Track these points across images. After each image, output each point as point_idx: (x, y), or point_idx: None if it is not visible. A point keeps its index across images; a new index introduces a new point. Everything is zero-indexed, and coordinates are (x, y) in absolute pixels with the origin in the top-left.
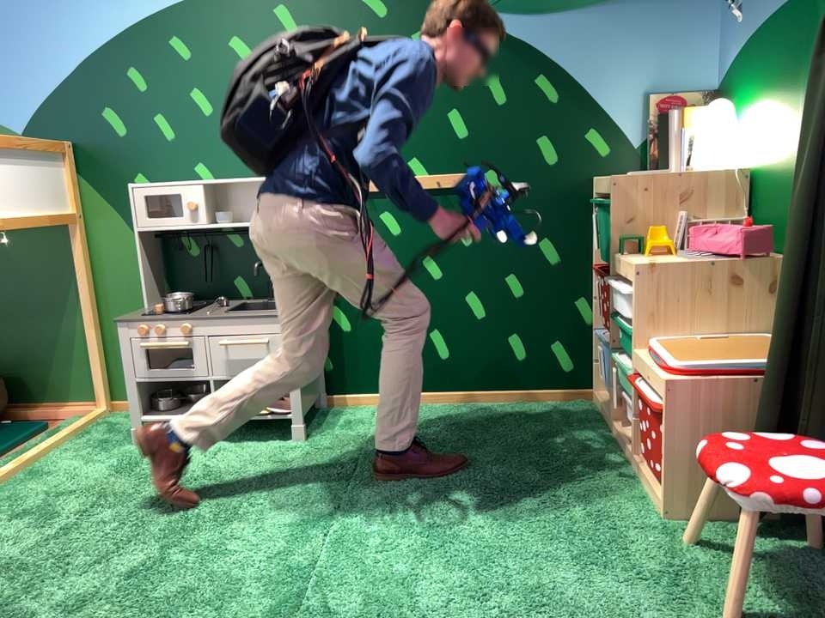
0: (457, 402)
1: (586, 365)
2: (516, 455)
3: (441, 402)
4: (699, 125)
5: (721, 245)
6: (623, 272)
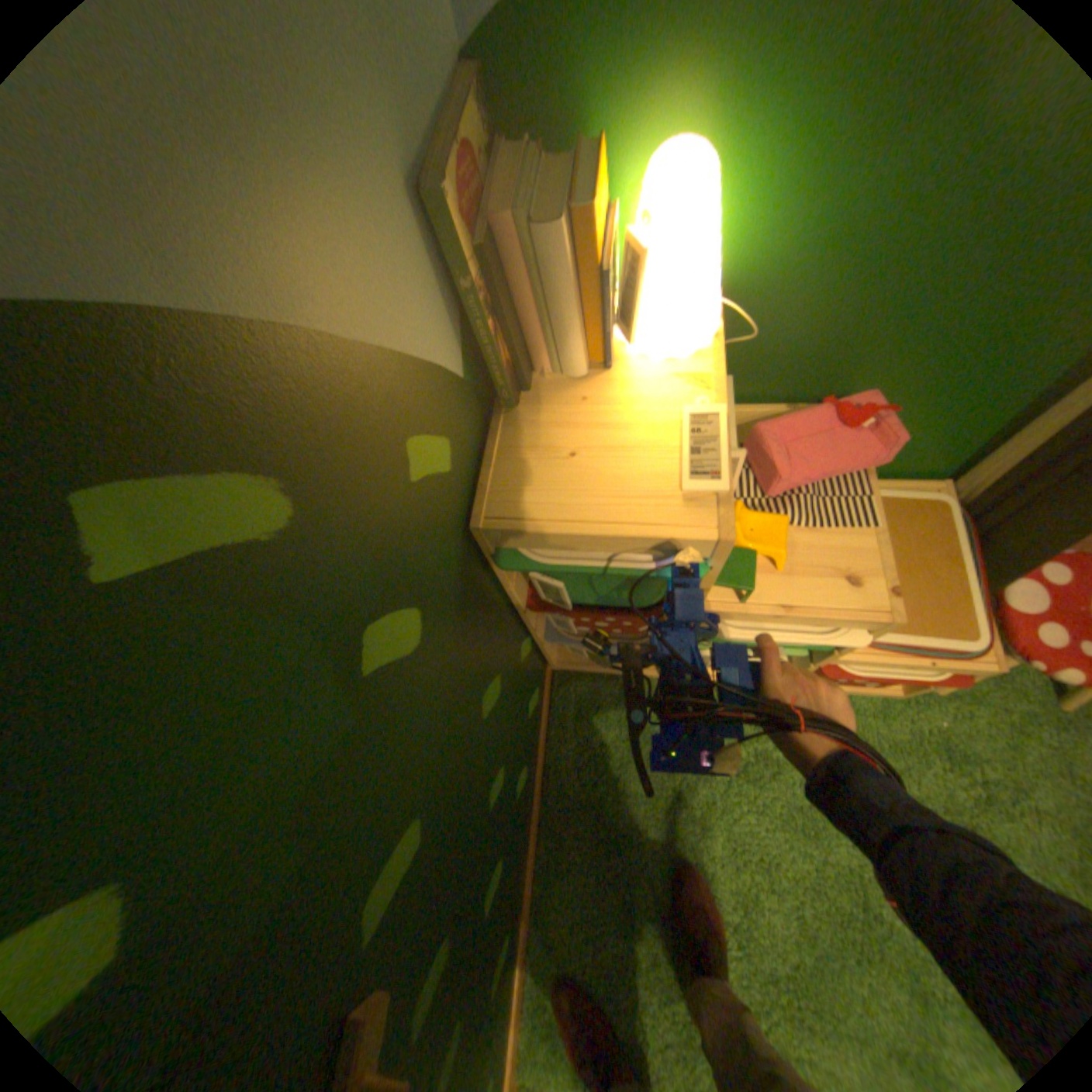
0: (532, 882)
1: (544, 656)
2: (738, 818)
3: (529, 917)
4: (652, 229)
5: (865, 460)
6: (844, 620)
